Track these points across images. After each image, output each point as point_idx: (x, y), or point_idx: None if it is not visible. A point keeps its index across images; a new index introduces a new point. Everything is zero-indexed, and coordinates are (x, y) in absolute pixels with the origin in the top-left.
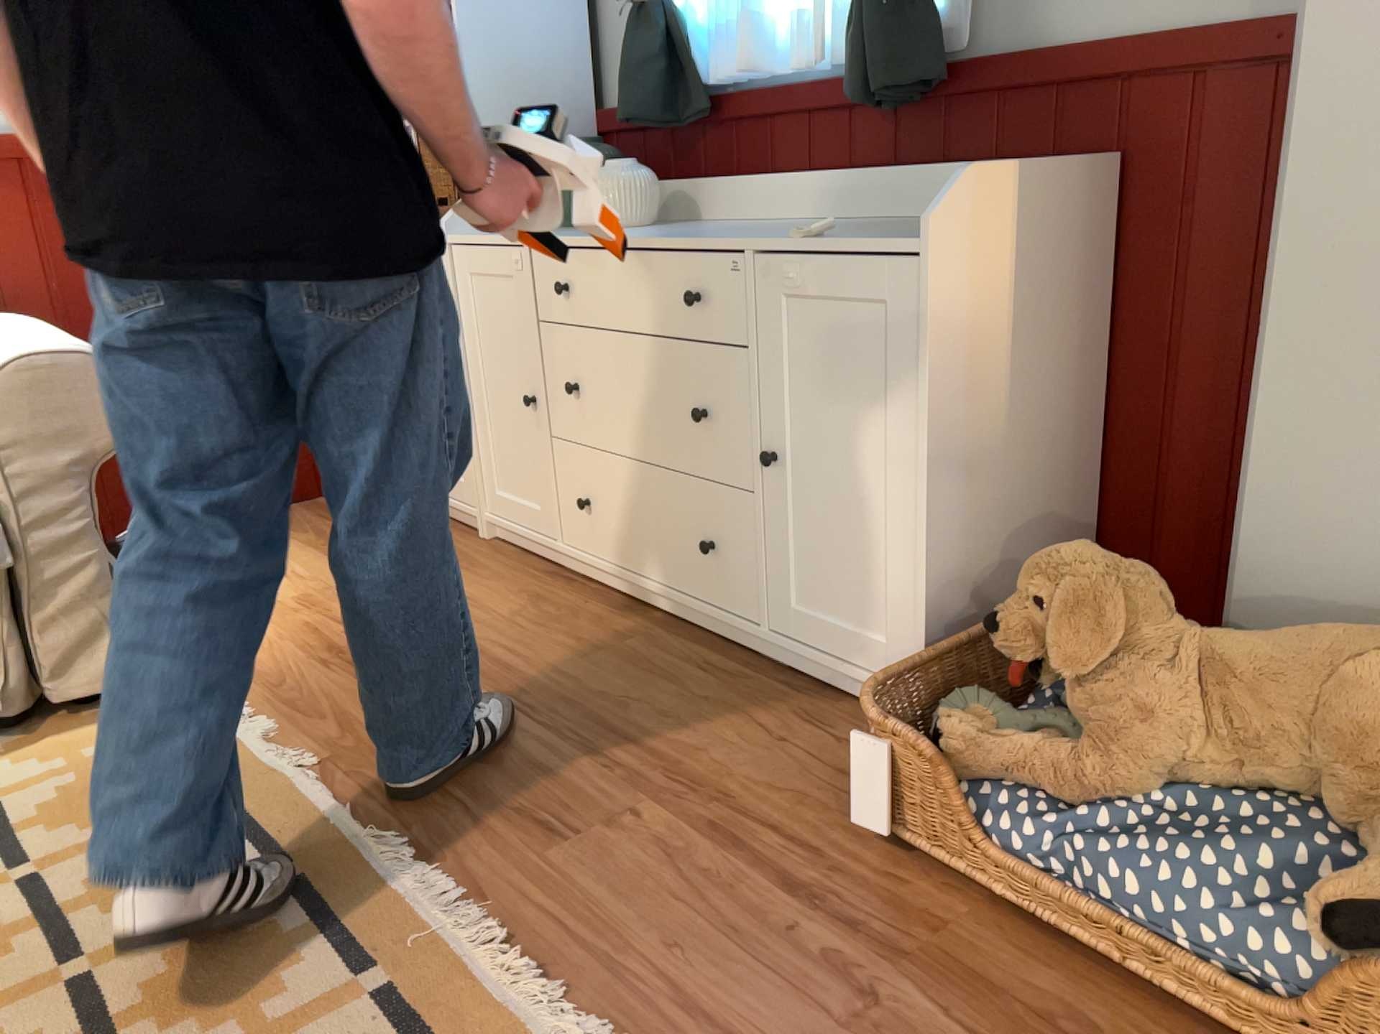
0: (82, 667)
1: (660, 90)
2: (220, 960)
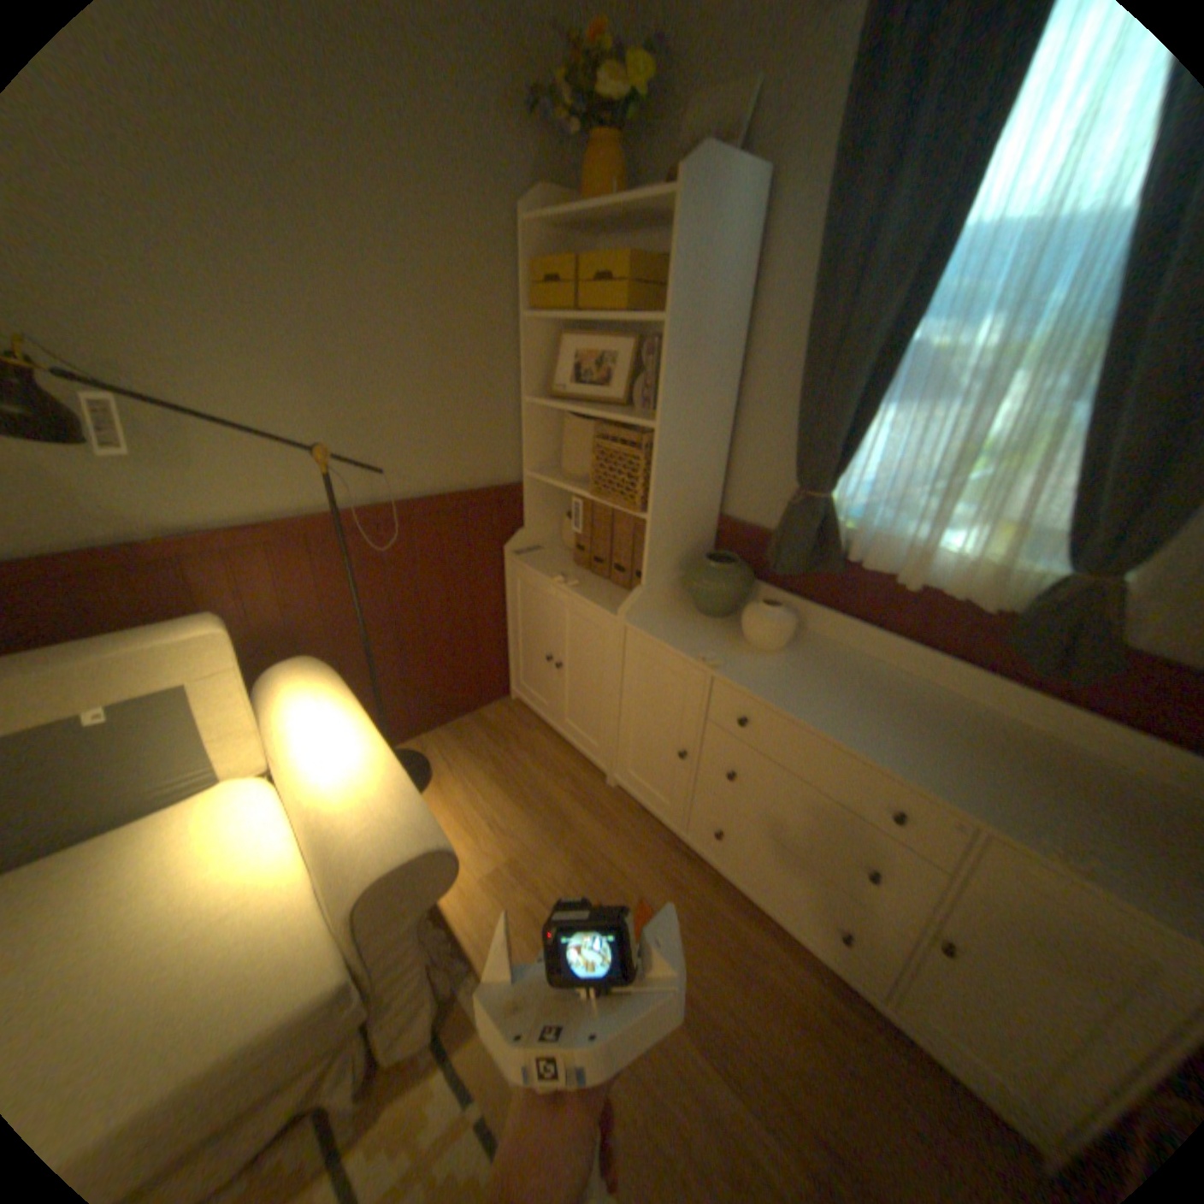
0: (404, 1038)
1: (813, 552)
2: None
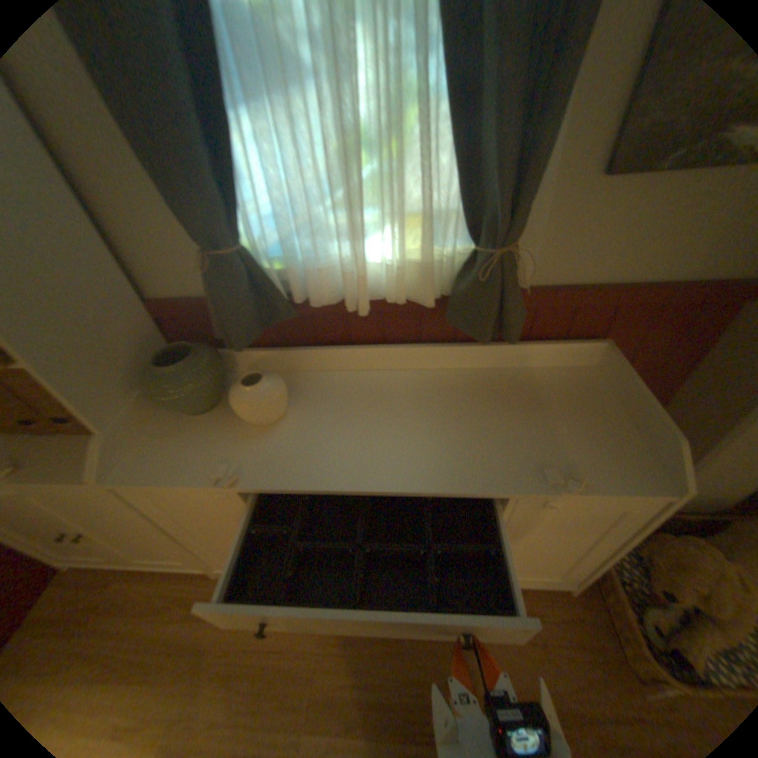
0: None
1: (259, 310)
2: None
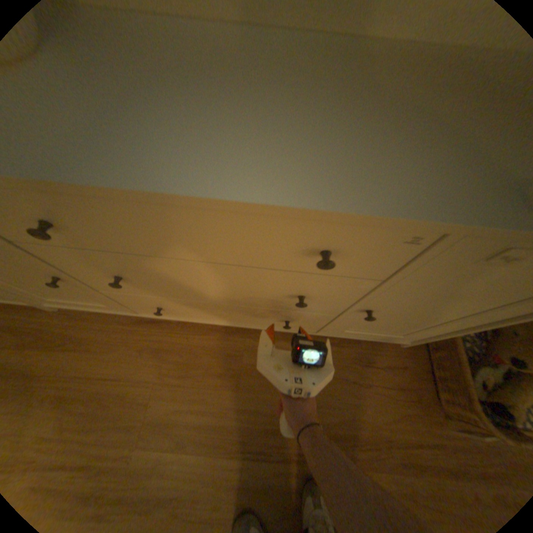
0: None
1: None
2: None
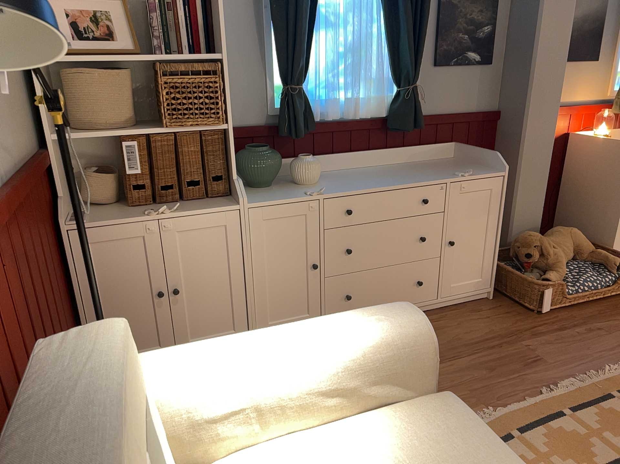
0: None
1: (304, 122)
2: (615, 427)
